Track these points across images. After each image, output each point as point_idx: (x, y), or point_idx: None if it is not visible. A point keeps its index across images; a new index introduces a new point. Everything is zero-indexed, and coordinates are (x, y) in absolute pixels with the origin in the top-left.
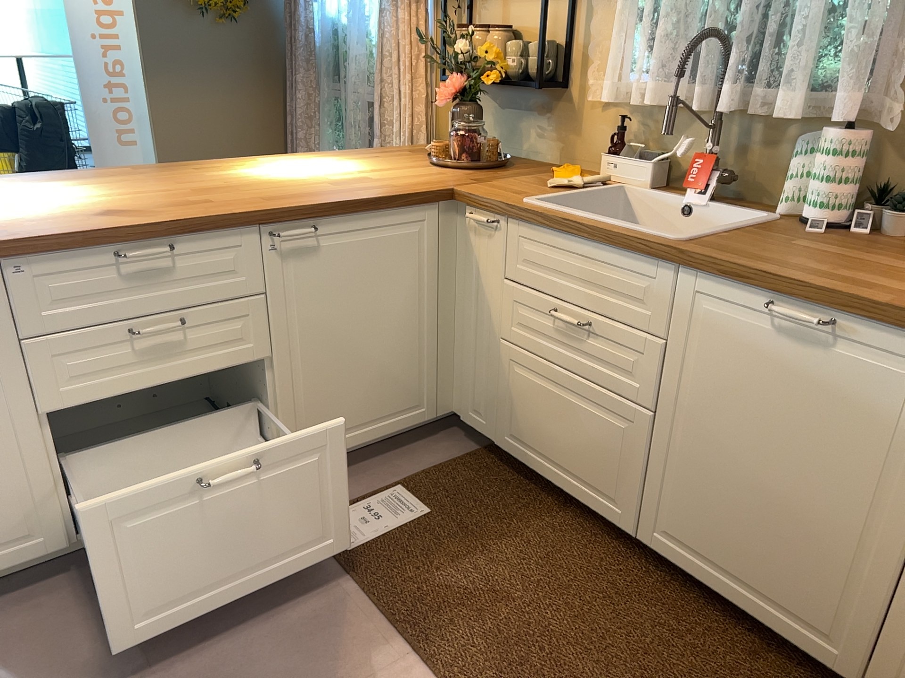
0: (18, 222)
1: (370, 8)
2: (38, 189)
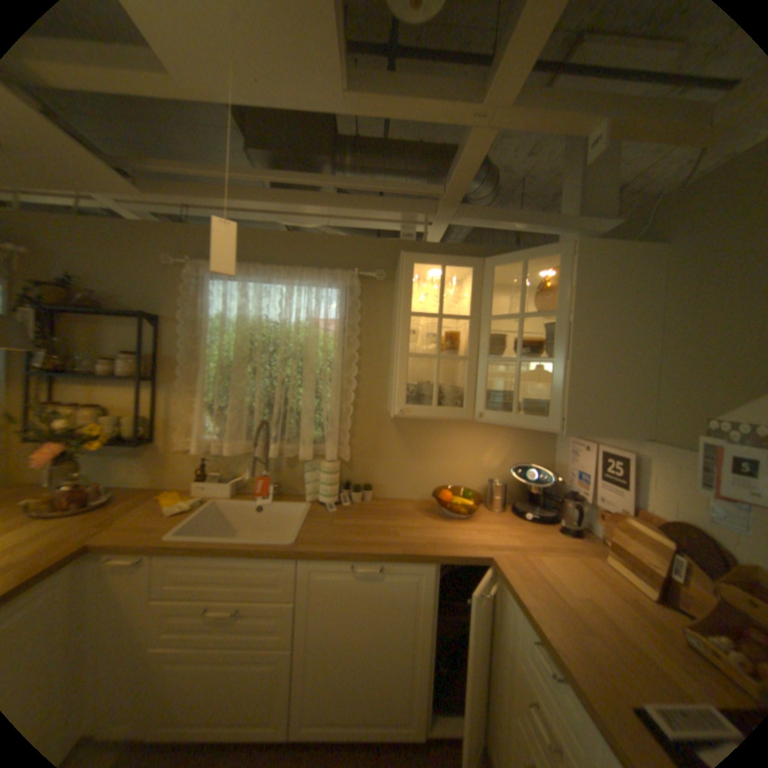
0: None
1: None
2: None
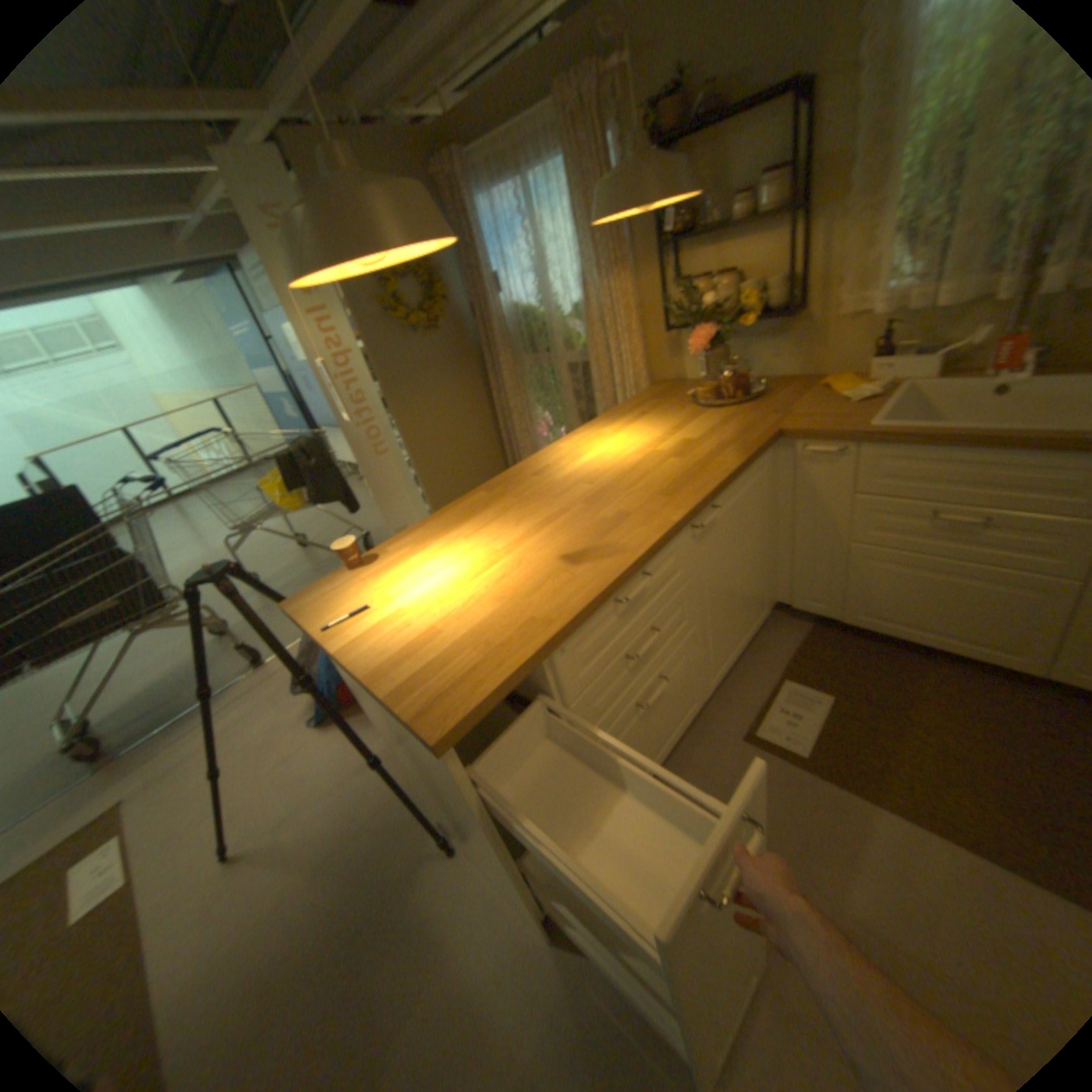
0: (517, 599)
1: (556, 284)
2: (450, 544)
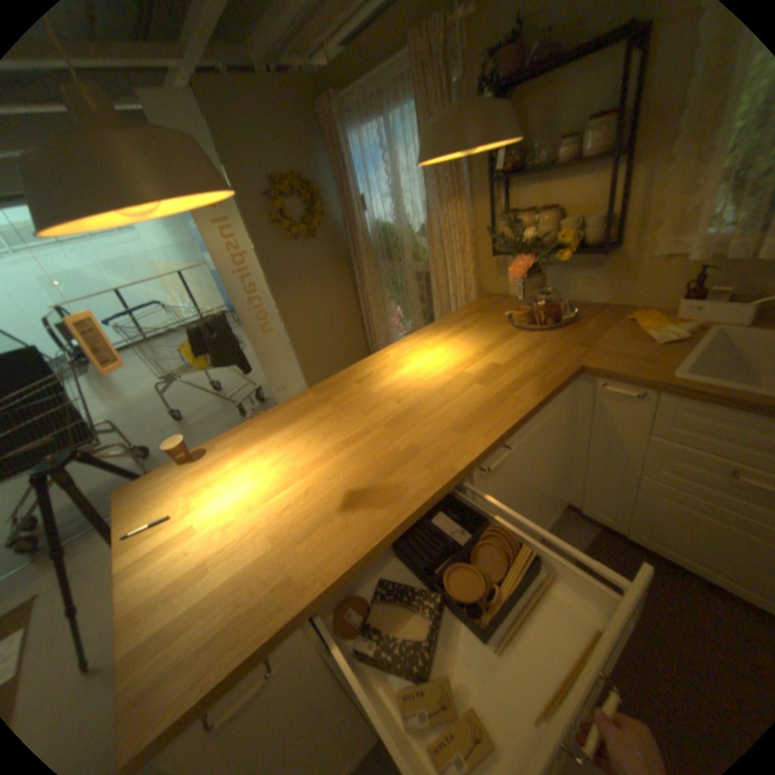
0: (286, 546)
1: (409, 207)
2: (264, 453)
